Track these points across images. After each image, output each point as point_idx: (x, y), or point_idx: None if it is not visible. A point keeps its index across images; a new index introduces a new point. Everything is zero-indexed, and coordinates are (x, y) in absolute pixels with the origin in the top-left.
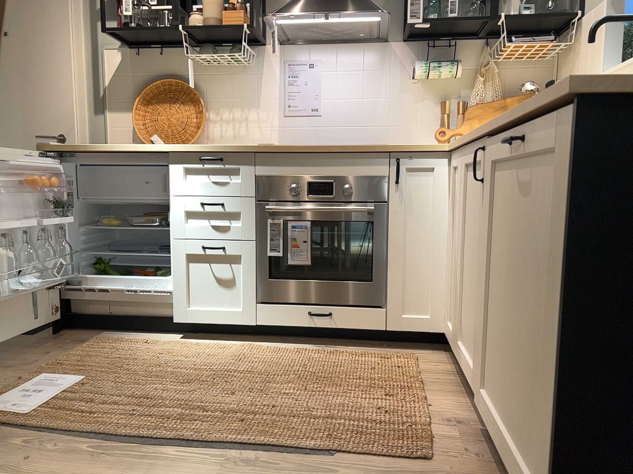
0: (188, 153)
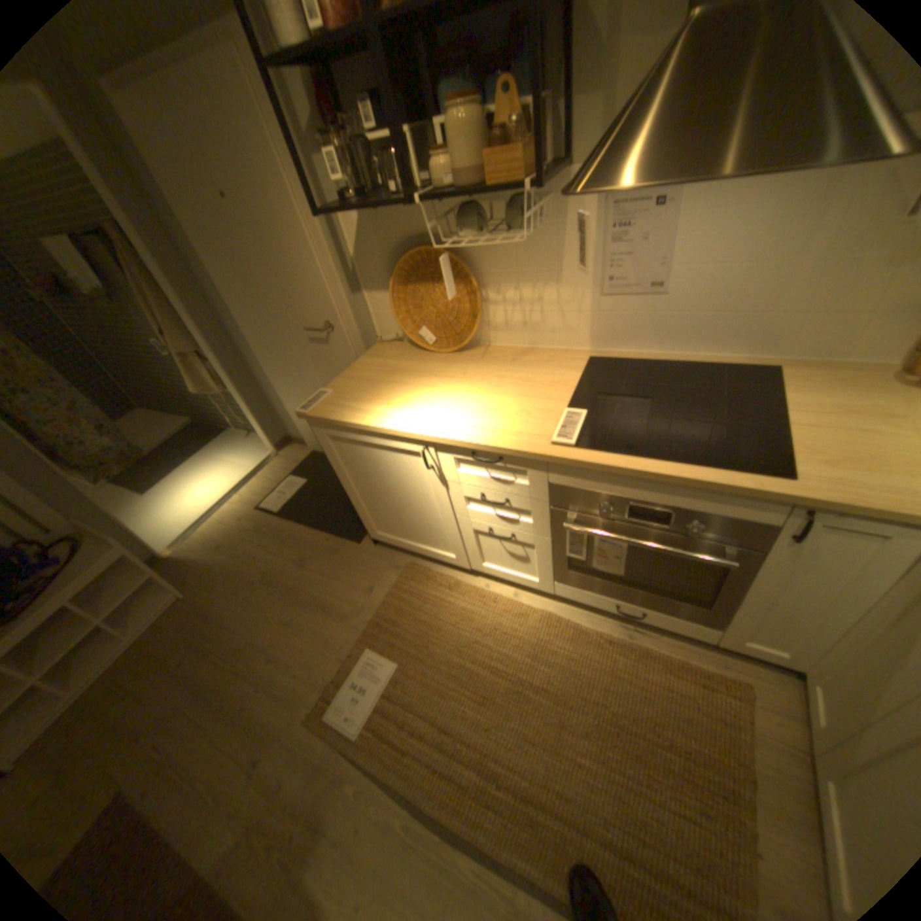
0: (456, 444)
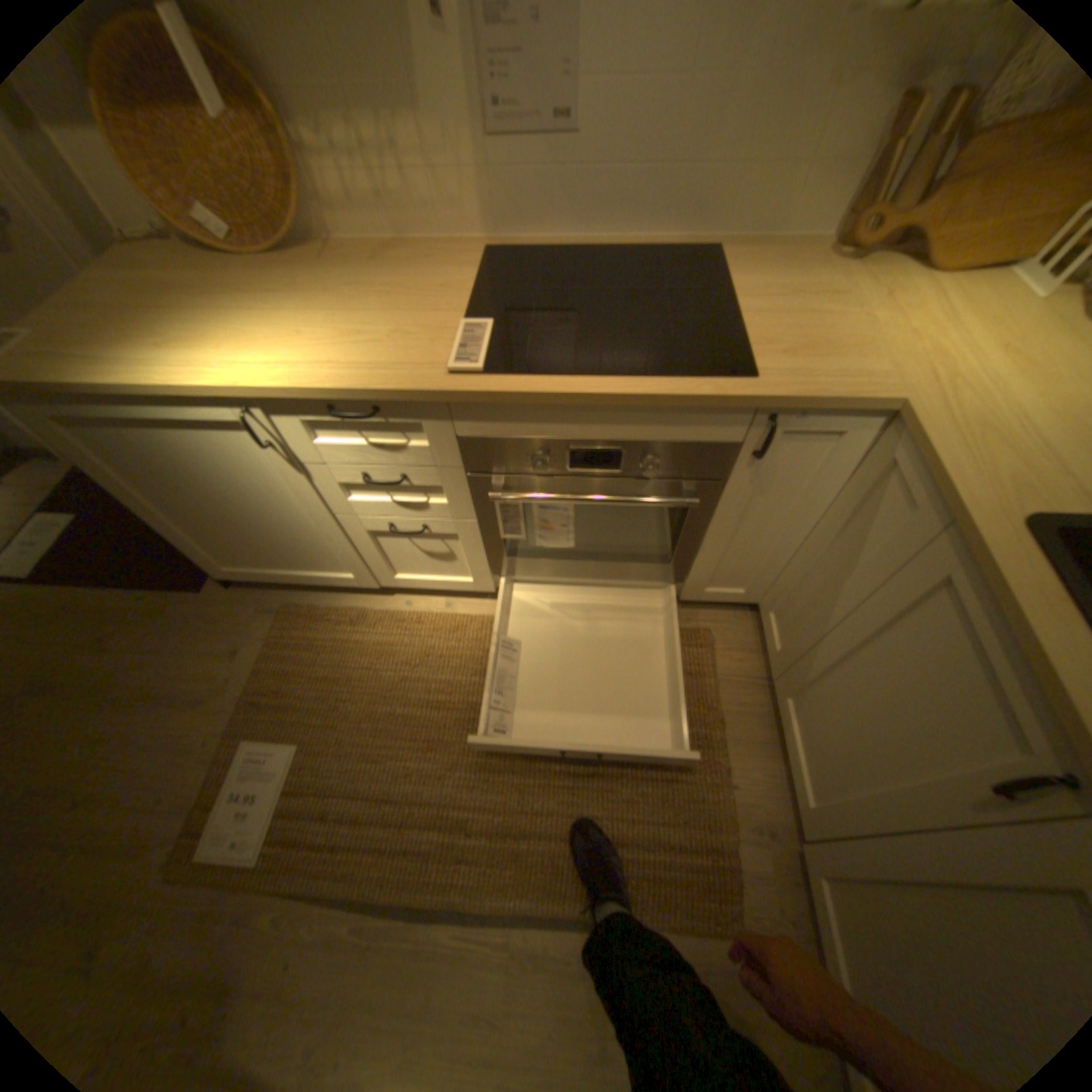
0: (295, 395)
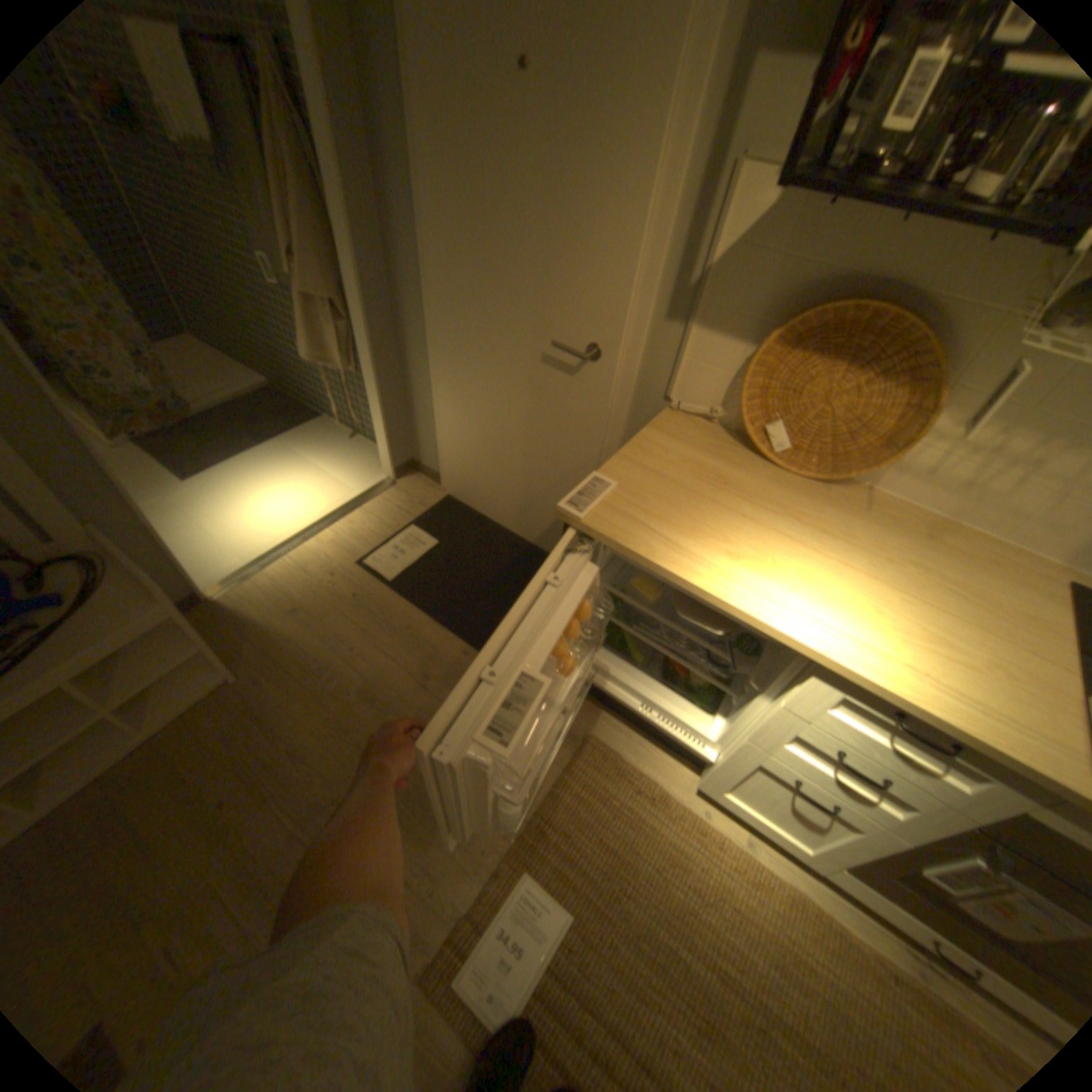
0: (881, 693)
